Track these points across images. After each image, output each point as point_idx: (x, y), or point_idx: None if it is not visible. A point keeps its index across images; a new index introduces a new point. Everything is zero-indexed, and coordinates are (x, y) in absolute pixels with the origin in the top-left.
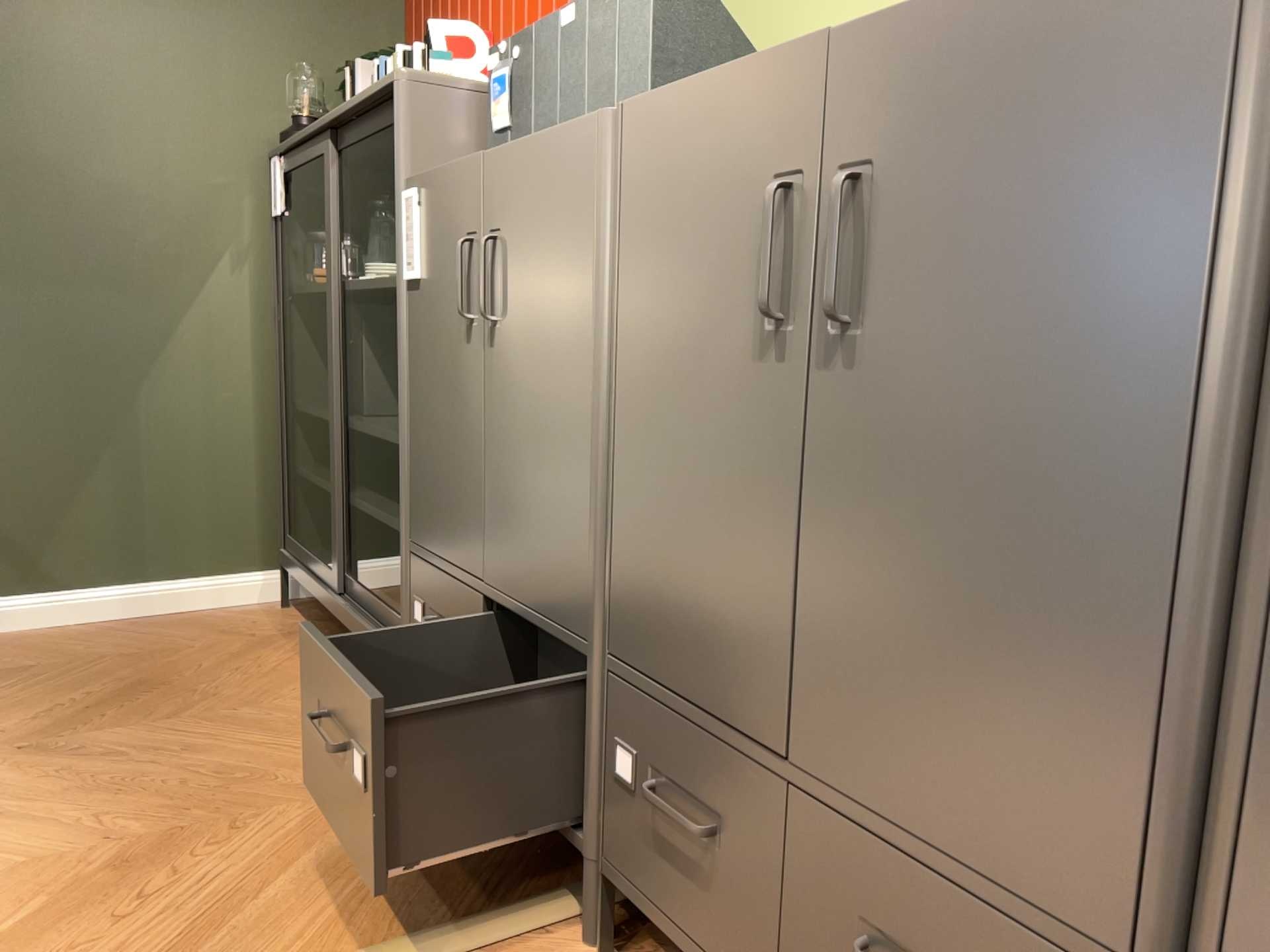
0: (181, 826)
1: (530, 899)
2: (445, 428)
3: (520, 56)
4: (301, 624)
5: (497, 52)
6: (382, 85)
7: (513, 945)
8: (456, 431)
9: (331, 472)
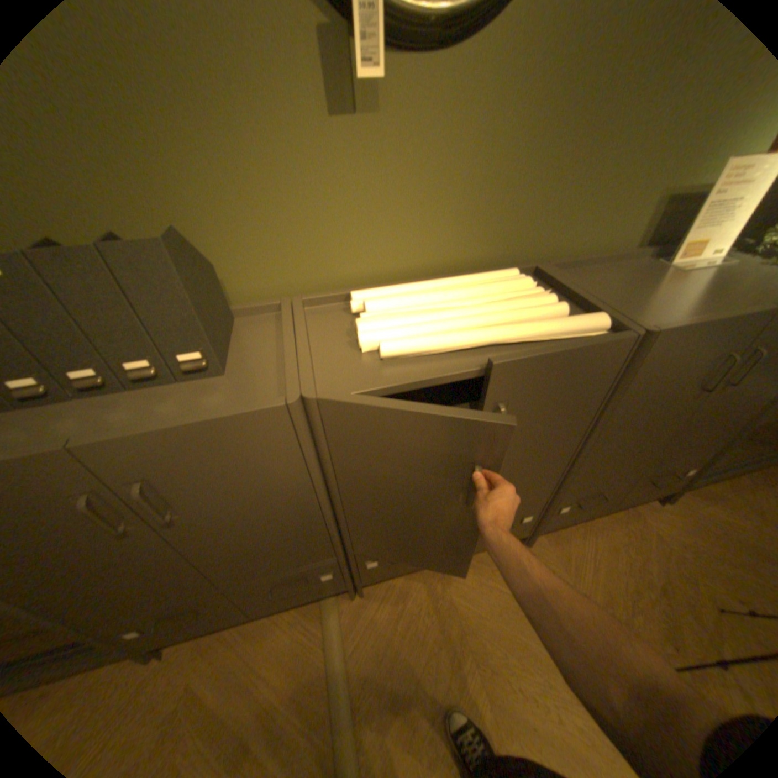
0: None
1: (321, 614)
2: (116, 575)
3: None
4: None
5: None
6: None
7: (344, 628)
8: (139, 569)
9: None
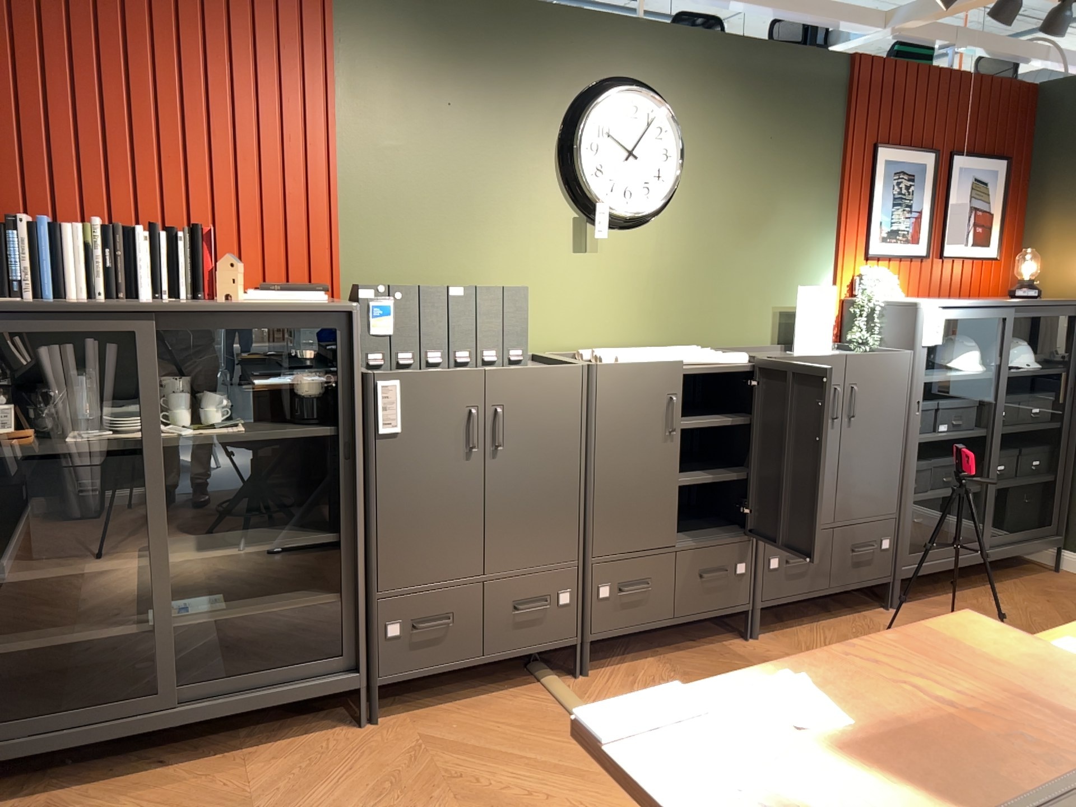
0: (449, 798)
1: (545, 688)
2: (436, 510)
3: (401, 295)
4: (18, 802)
5: (371, 286)
6: (320, 305)
7: (575, 693)
8: (452, 509)
9: (155, 607)
